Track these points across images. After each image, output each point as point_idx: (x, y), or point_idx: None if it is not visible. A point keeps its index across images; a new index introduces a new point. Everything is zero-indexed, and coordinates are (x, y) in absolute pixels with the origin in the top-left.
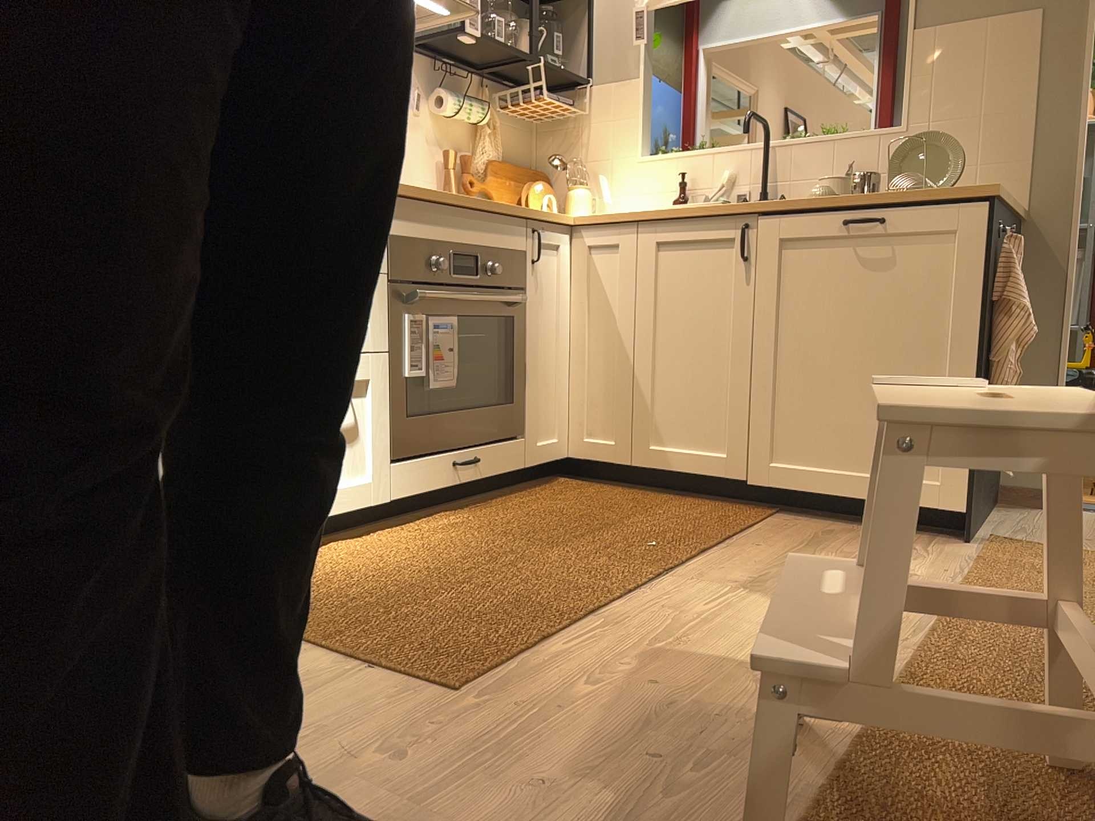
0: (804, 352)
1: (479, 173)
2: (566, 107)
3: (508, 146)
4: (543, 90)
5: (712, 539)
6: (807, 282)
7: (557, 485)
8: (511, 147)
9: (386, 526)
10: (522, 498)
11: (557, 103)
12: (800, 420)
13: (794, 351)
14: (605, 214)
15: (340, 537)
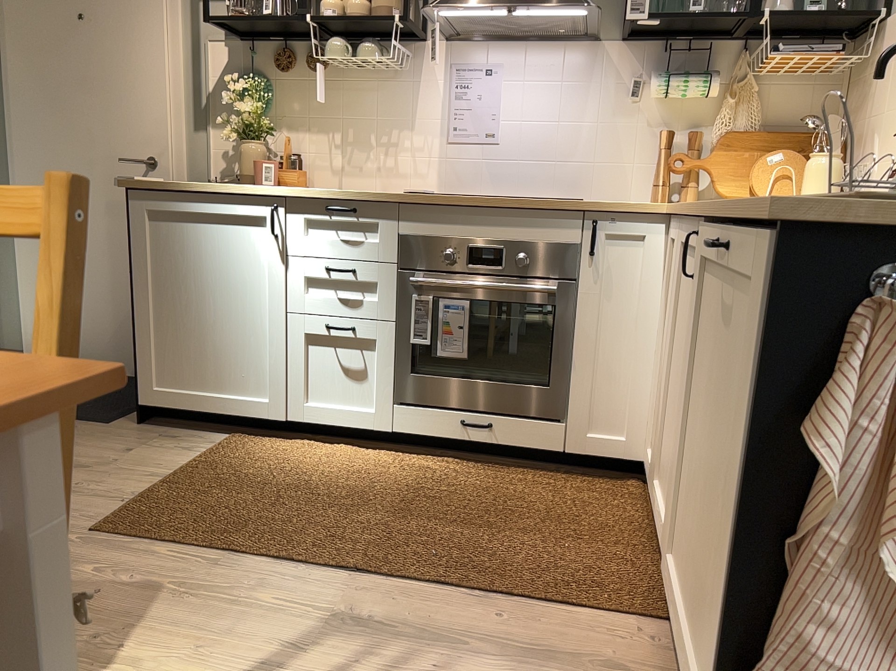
0: (700, 430)
1: (715, 148)
2: (814, 58)
3: (784, 109)
4: (767, 48)
5: (478, 587)
6: (712, 332)
7: (615, 486)
8: (792, 109)
9: (409, 452)
10: (547, 480)
11: (793, 58)
12: (689, 522)
13: (698, 425)
14: (674, 207)
15: (368, 446)
